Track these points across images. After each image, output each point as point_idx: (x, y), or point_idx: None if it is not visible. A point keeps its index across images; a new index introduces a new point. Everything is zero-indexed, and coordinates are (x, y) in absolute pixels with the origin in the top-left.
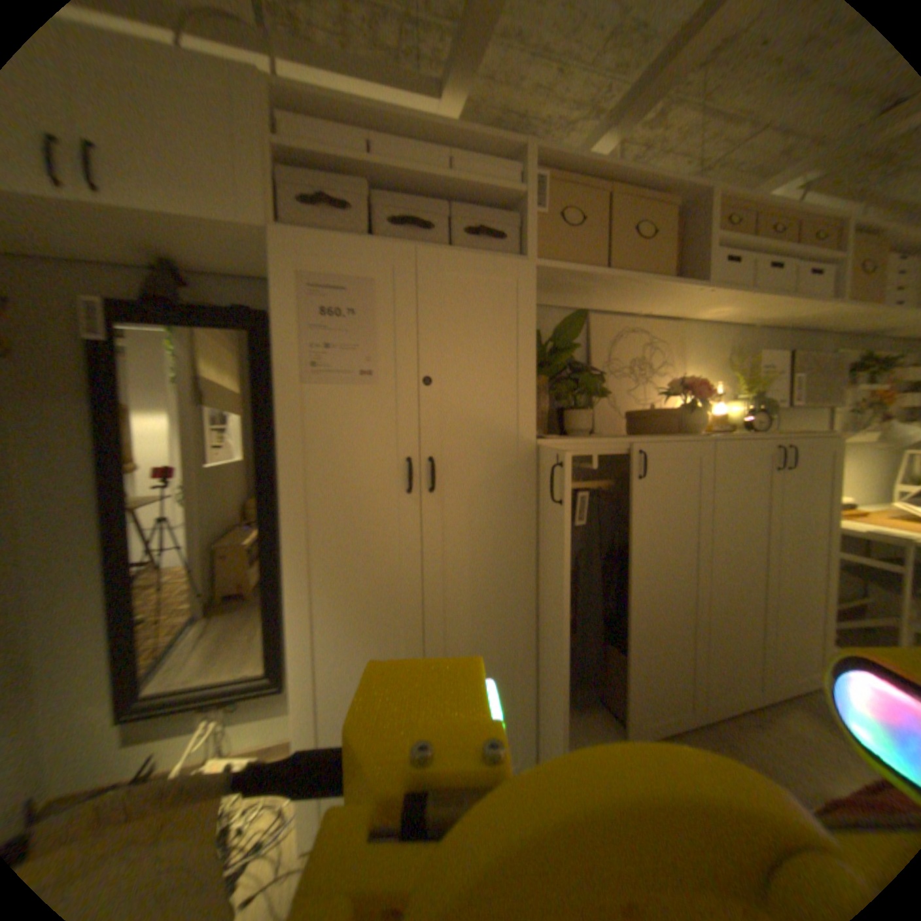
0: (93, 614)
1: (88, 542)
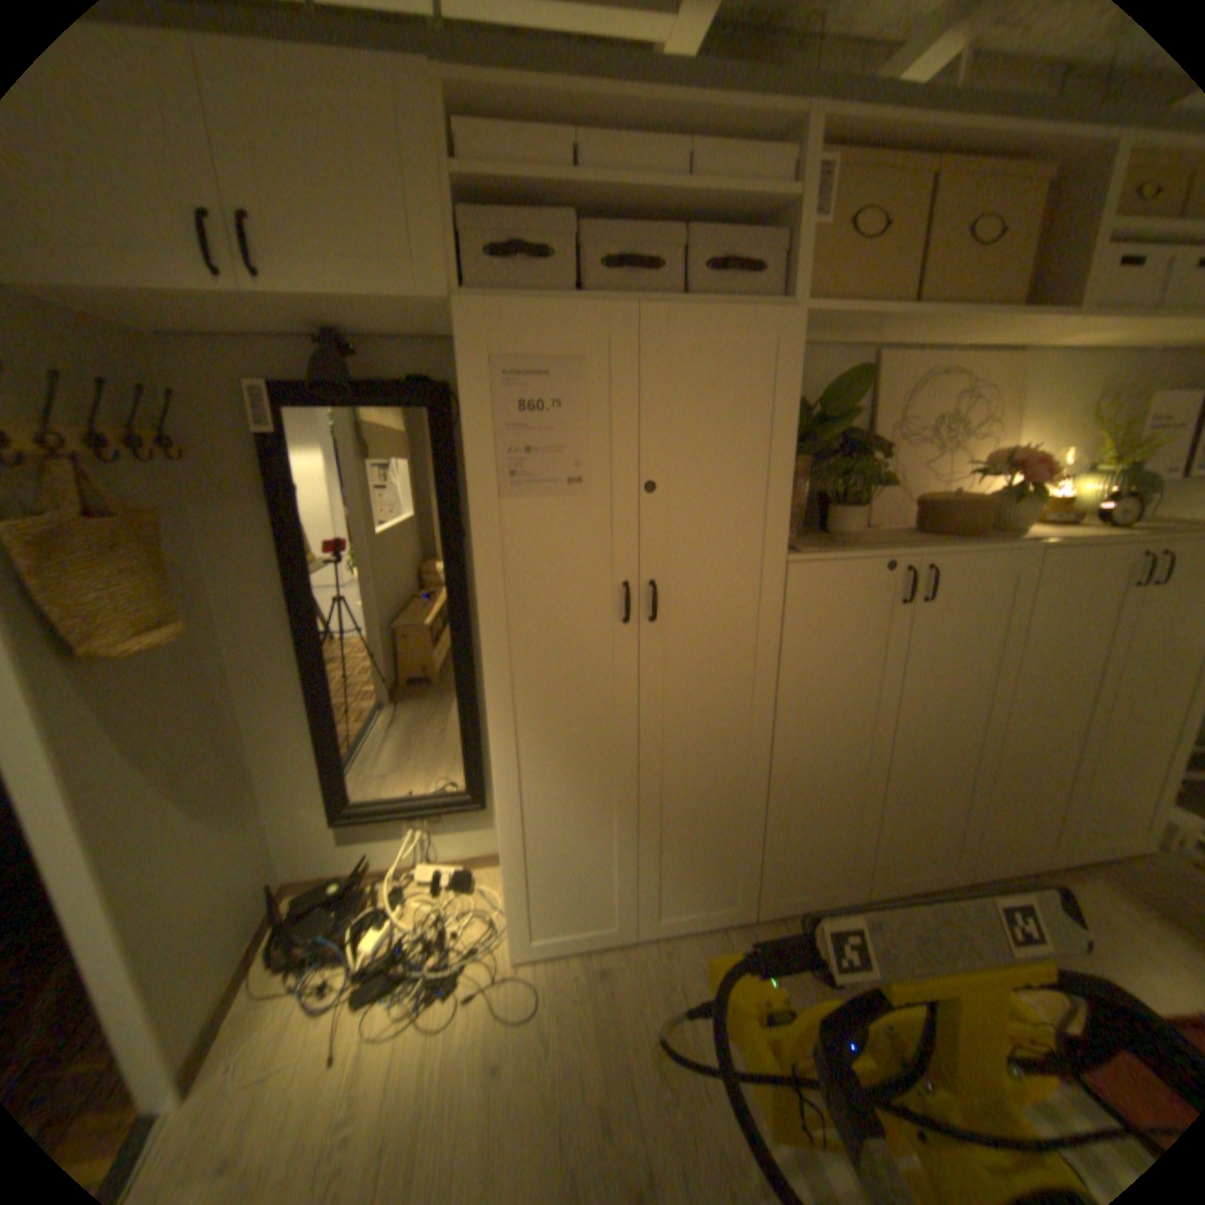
0: (294, 730)
1: (280, 658)
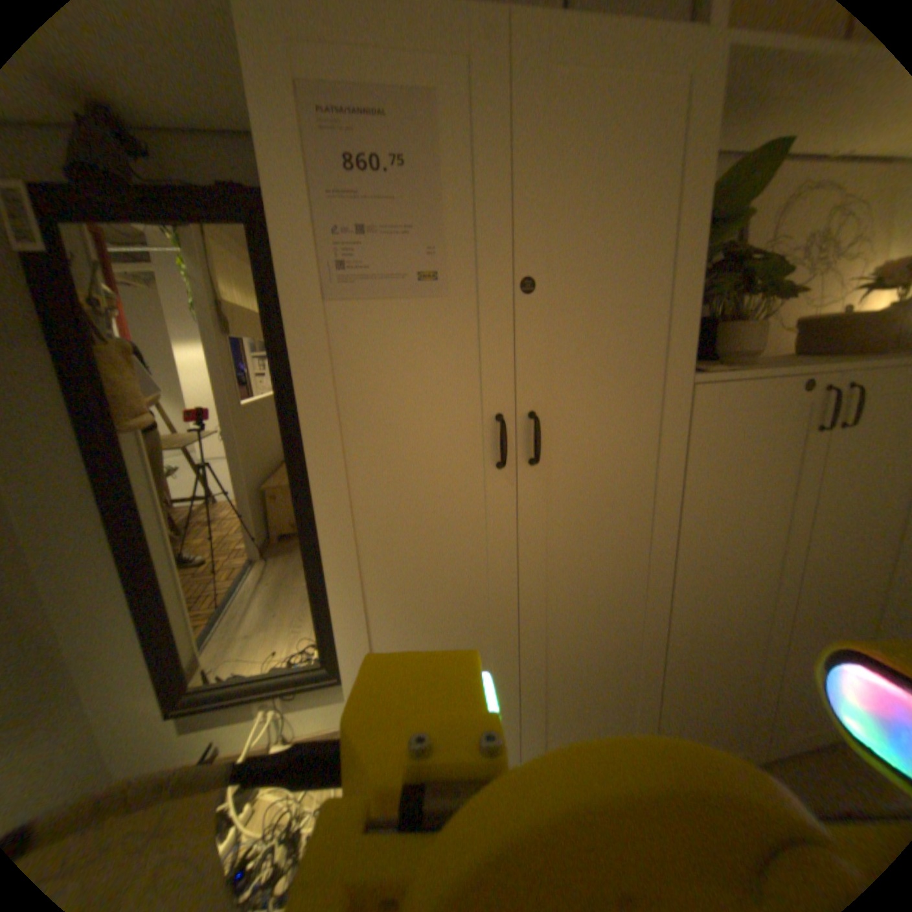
0: (116, 606)
1: (90, 526)
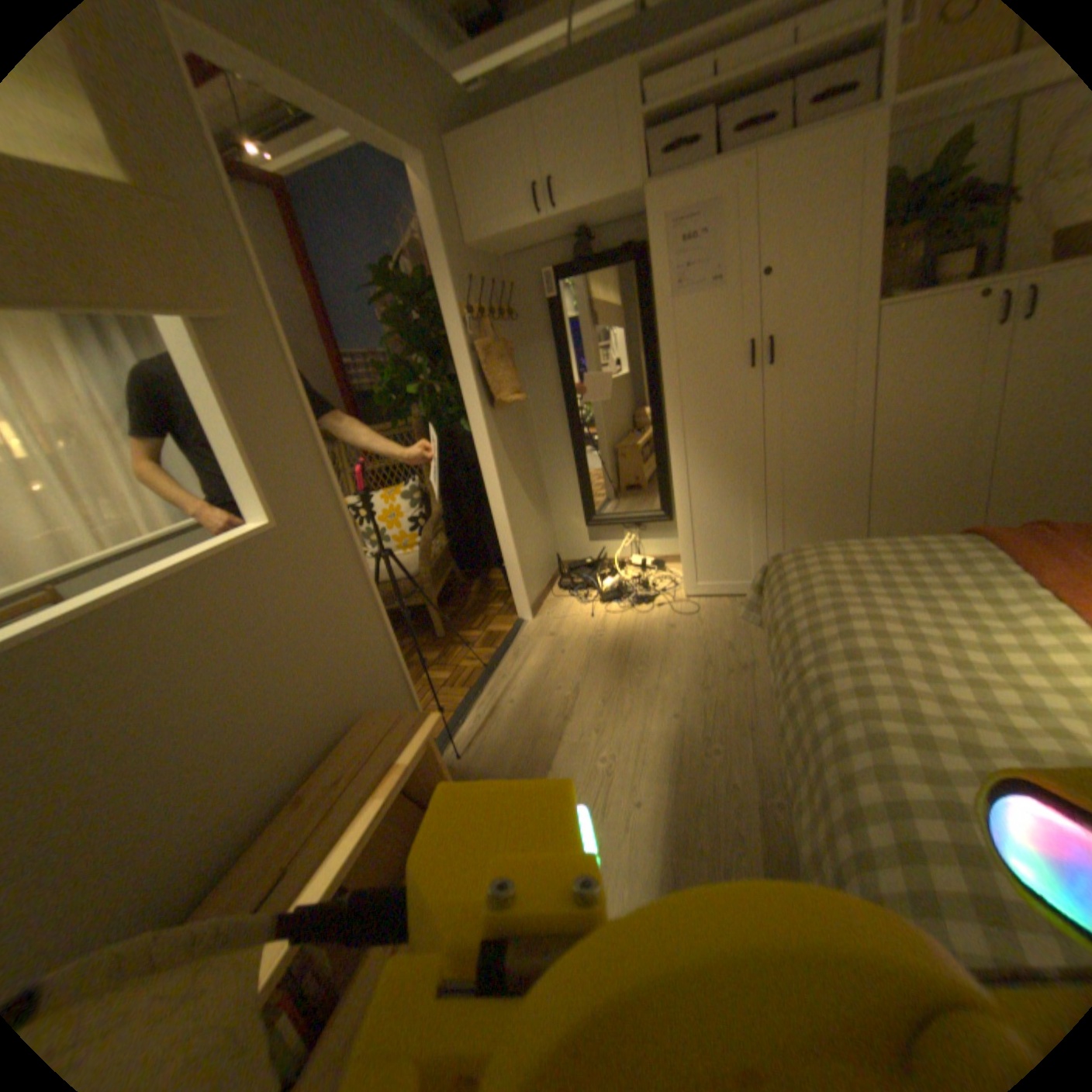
0: (567, 468)
1: (560, 426)
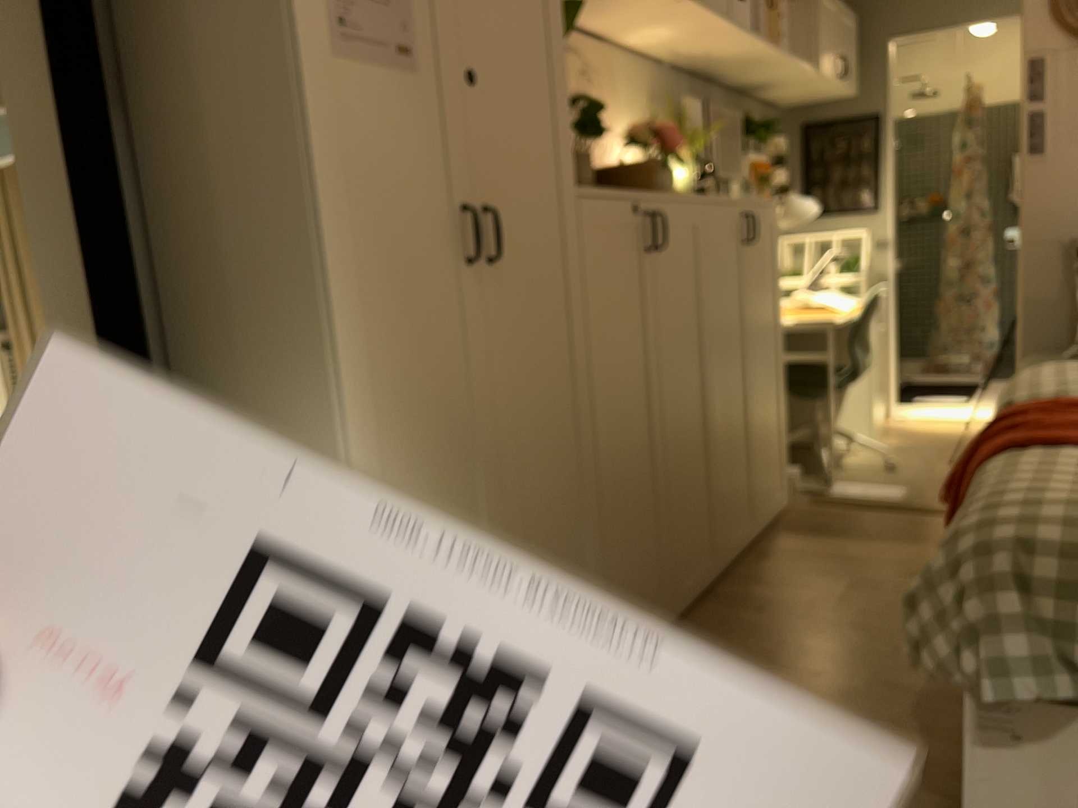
0: None
1: None
